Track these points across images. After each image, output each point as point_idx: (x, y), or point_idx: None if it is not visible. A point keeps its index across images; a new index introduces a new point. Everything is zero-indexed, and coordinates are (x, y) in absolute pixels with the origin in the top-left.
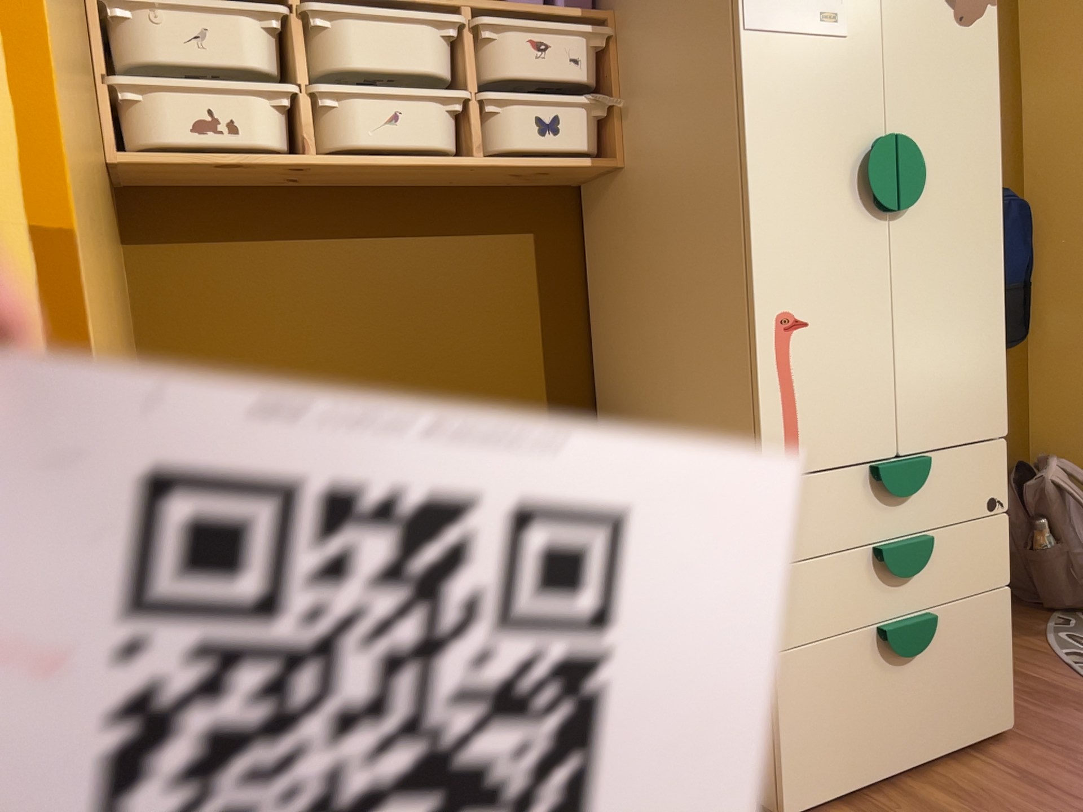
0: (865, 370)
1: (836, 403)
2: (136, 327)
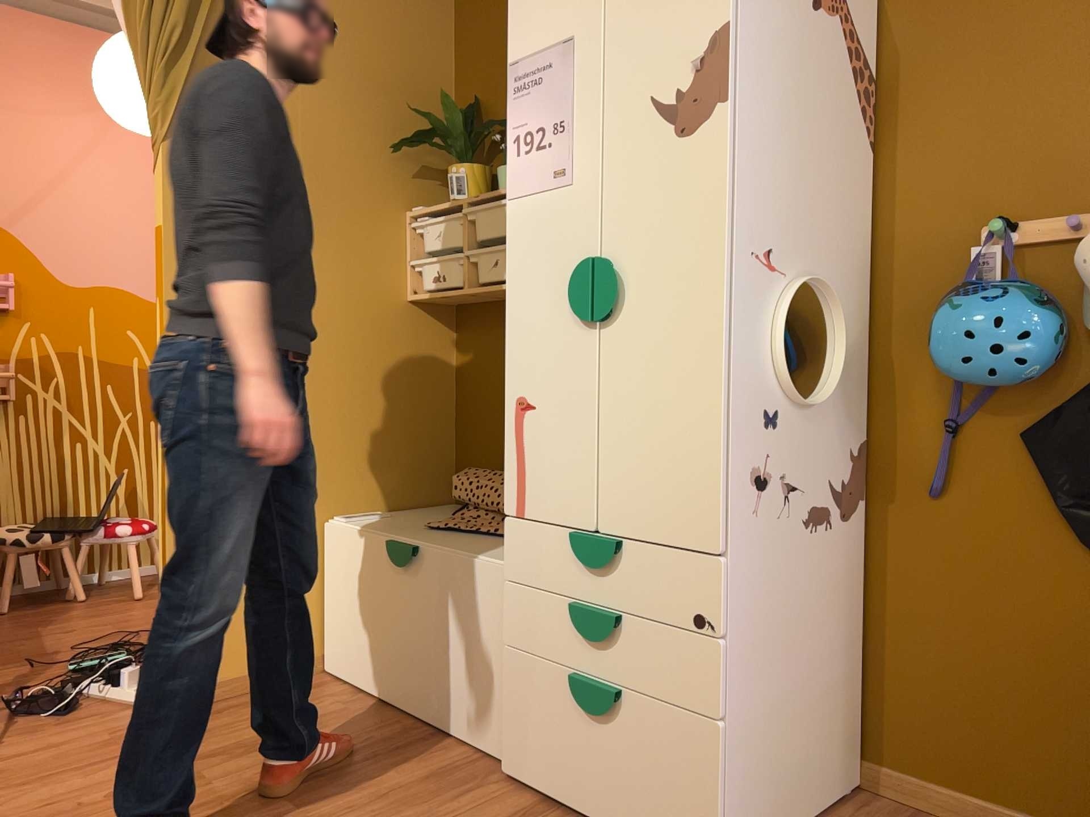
0: (572, 450)
1: (549, 471)
2: (454, 373)
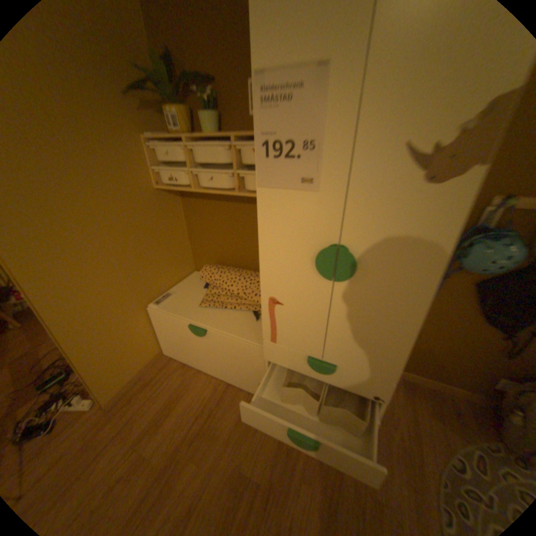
0: (309, 328)
1: (292, 332)
2: (184, 216)
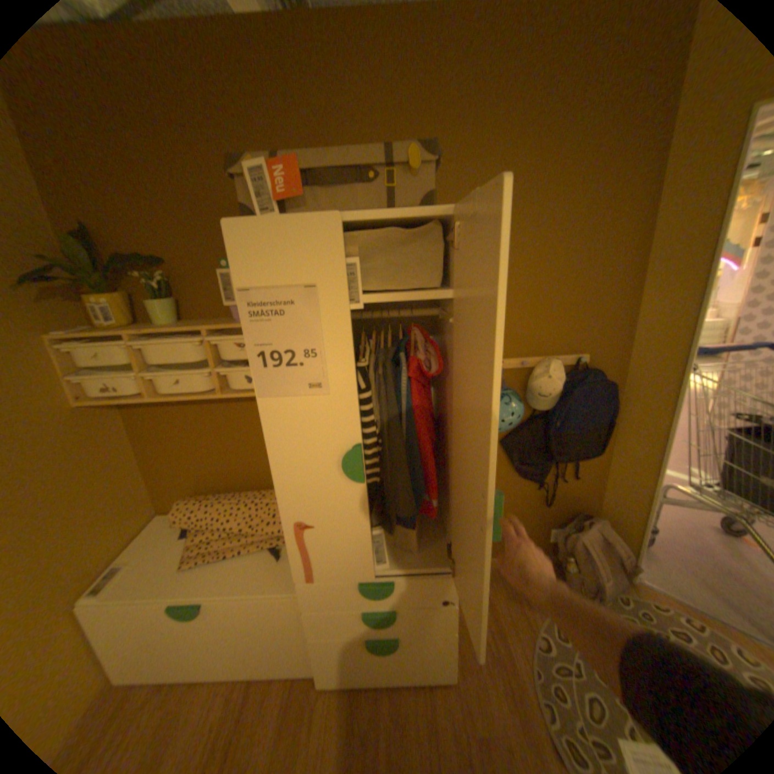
0: (351, 547)
1: (332, 558)
2: (127, 437)
